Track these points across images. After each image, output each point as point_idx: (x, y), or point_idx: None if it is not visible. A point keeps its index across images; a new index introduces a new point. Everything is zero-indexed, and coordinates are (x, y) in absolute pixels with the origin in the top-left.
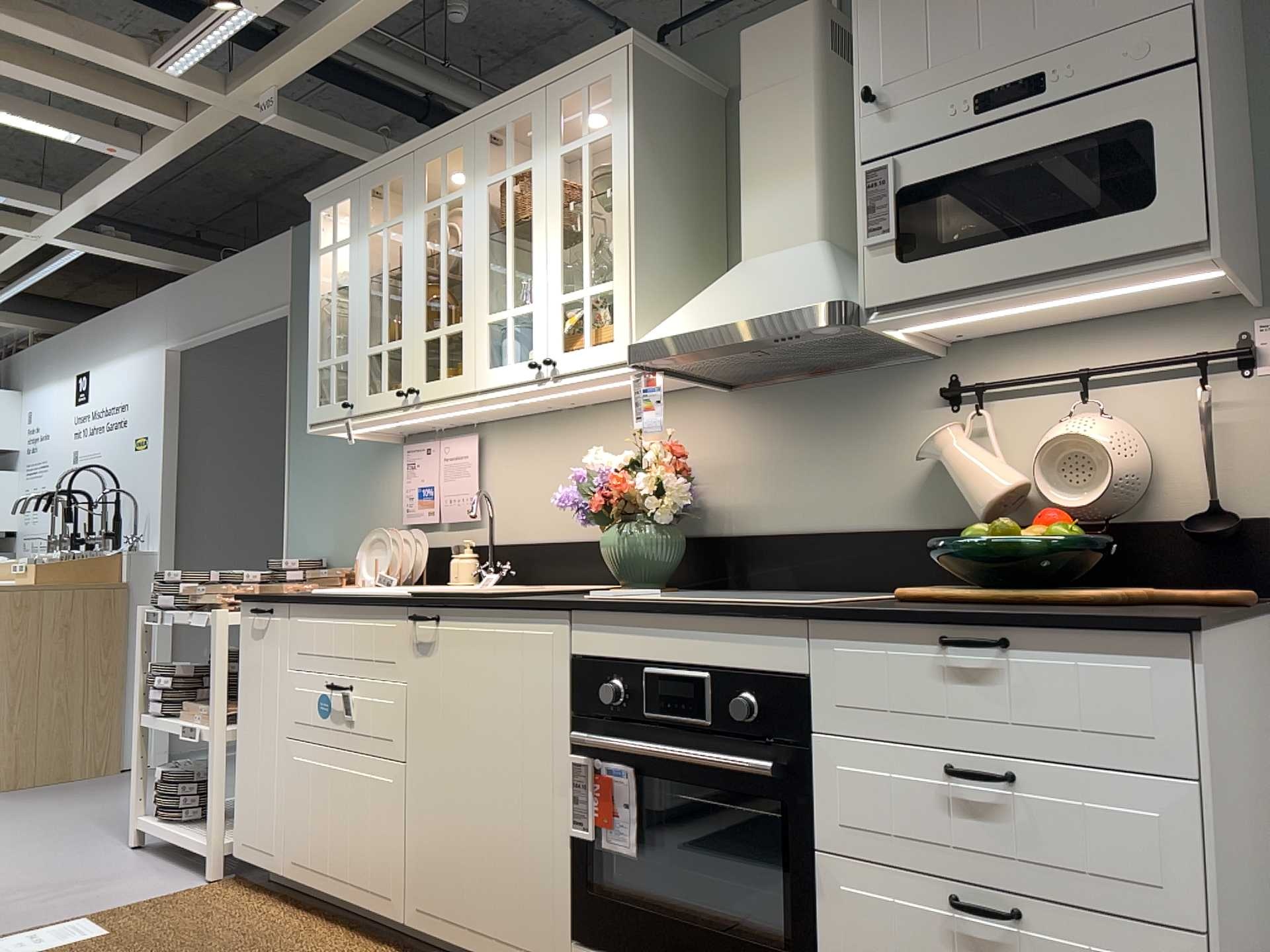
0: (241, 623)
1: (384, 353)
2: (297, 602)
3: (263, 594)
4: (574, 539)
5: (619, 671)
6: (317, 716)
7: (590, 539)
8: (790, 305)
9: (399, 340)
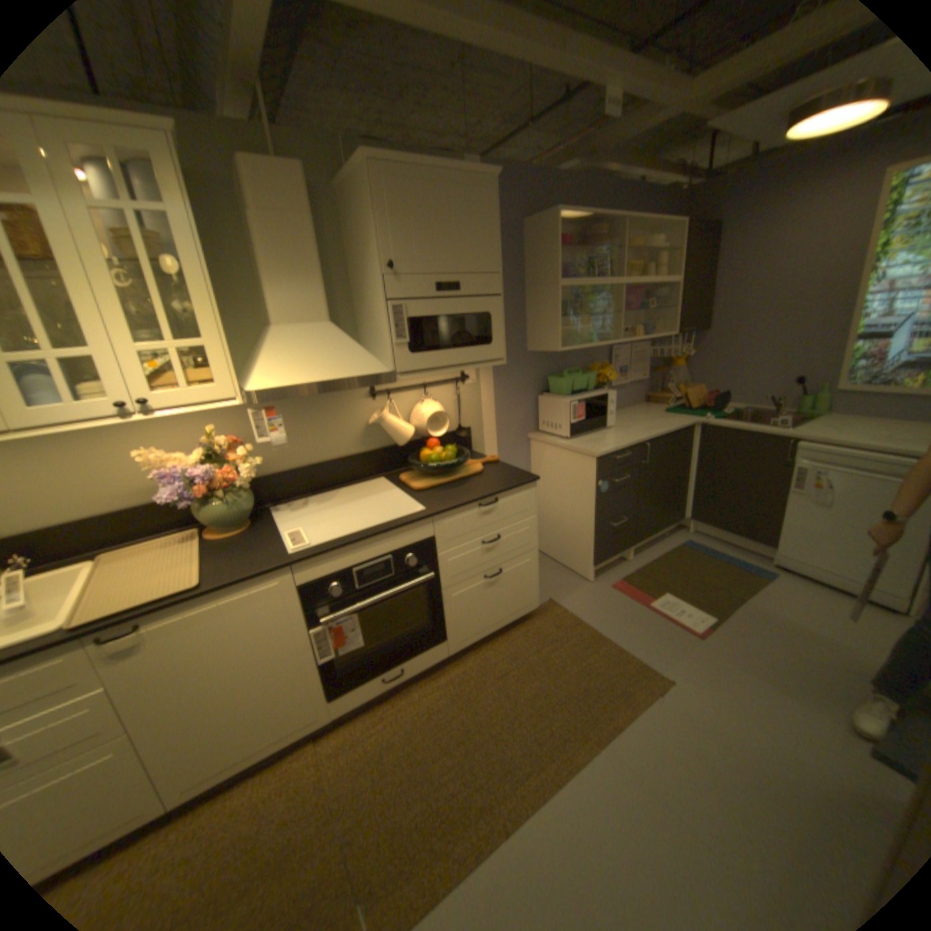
0: None
1: None
2: None
3: None
4: (99, 513)
5: (335, 577)
6: None
7: (120, 508)
8: (364, 371)
9: None
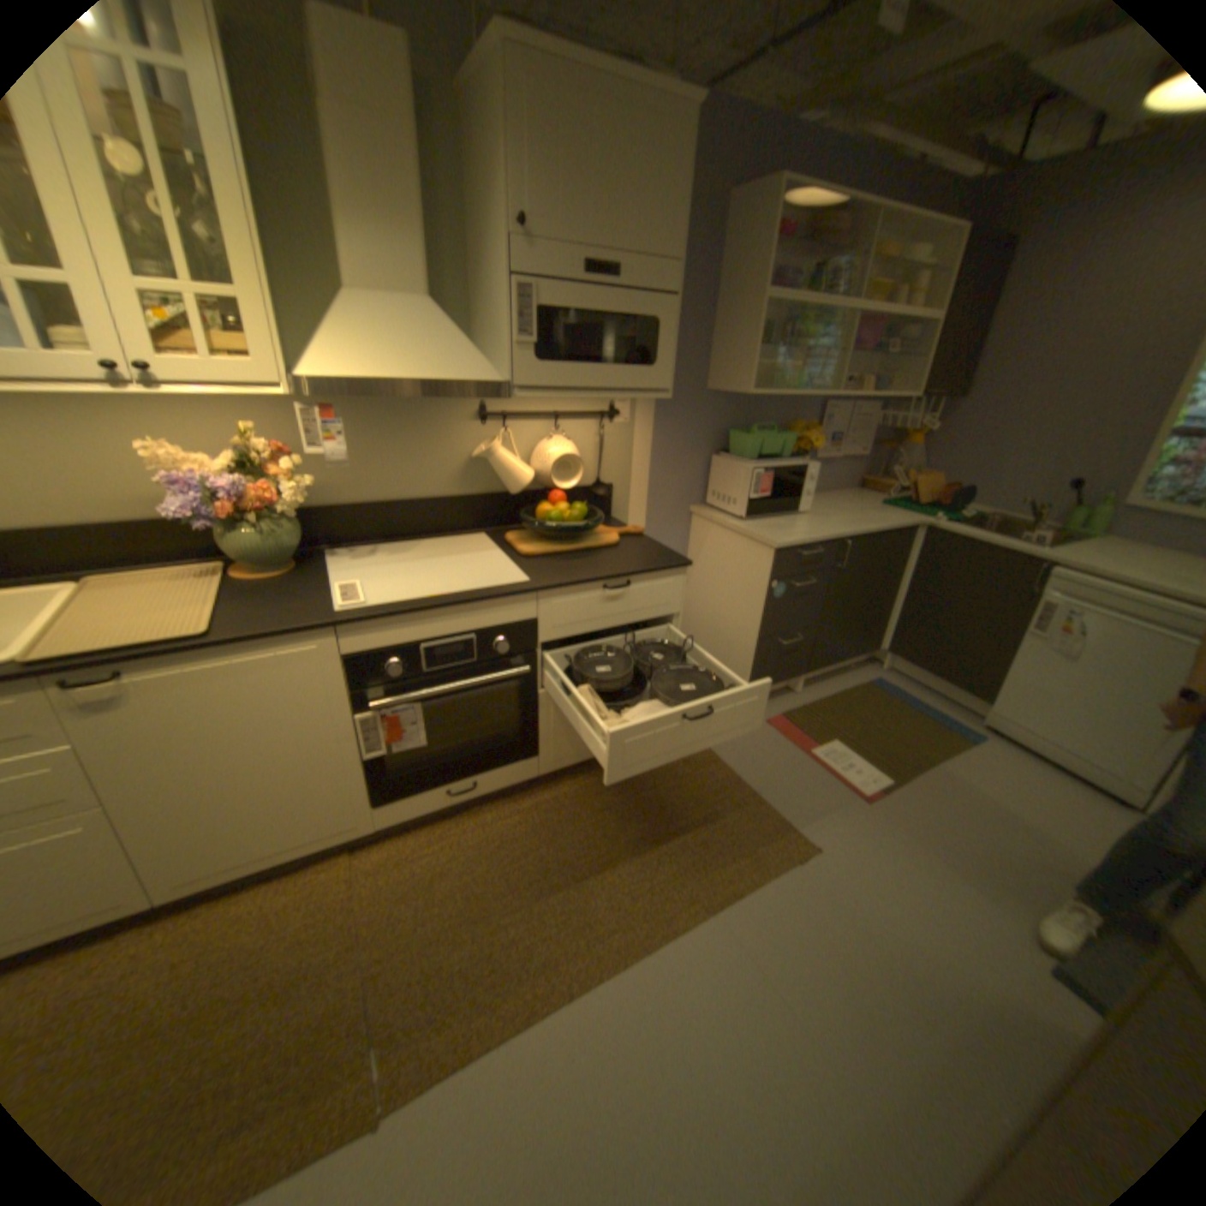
0: None
1: None
2: None
3: None
4: (92, 521)
5: (396, 651)
6: None
7: (122, 519)
8: (467, 374)
9: None
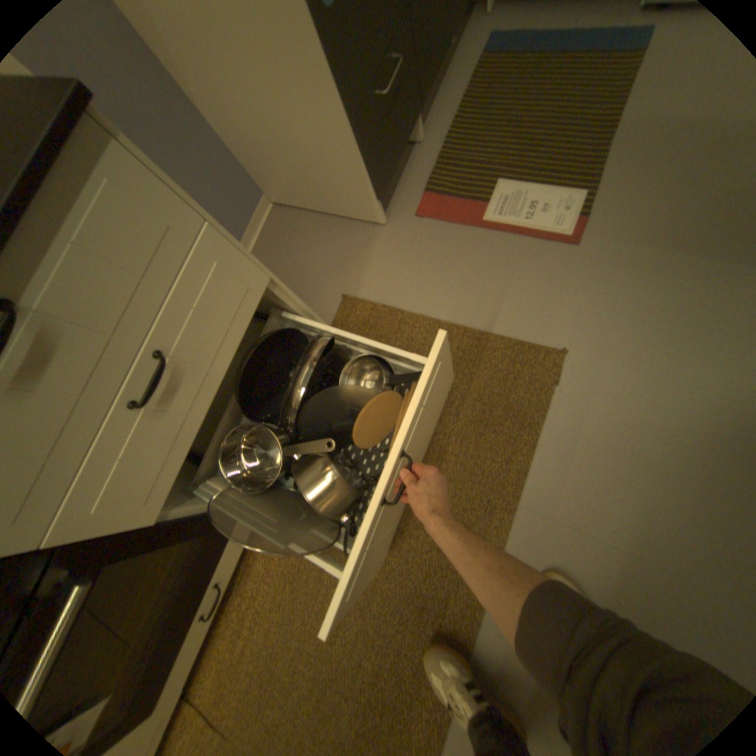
0: None
1: None
2: None
3: None
4: None
5: None
6: None
7: None
8: None
9: None
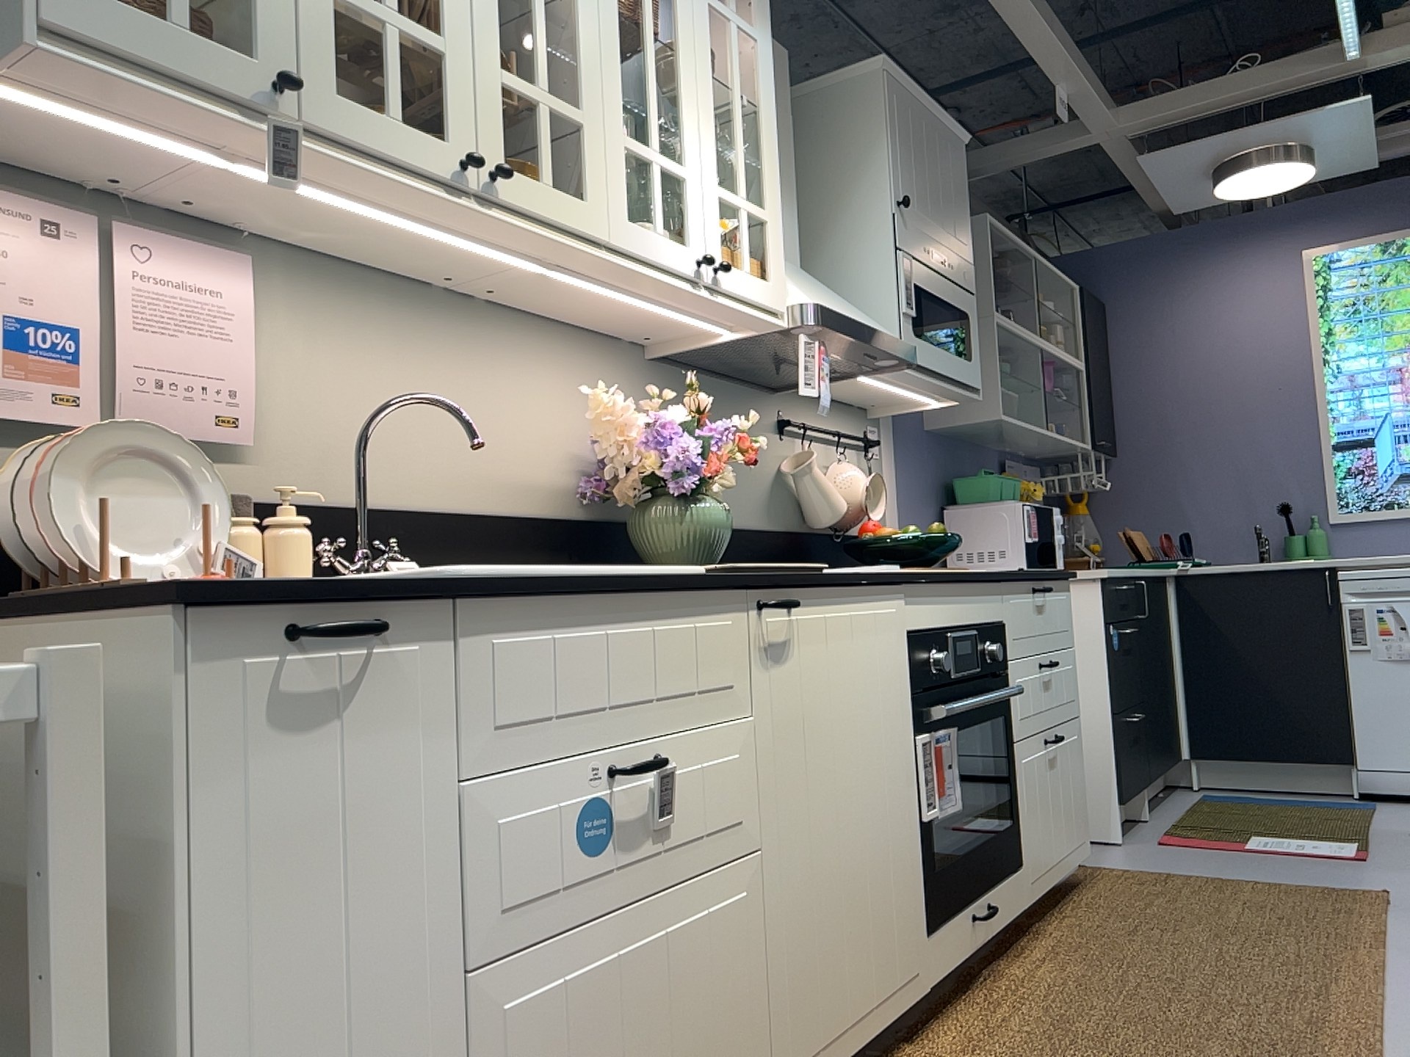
0: (172, 691)
1: (393, 33)
2: (501, 593)
3: (250, 582)
4: (467, 510)
5: (935, 639)
6: (571, 862)
7: (494, 511)
8: (891, 334)
9: (436, 35)
